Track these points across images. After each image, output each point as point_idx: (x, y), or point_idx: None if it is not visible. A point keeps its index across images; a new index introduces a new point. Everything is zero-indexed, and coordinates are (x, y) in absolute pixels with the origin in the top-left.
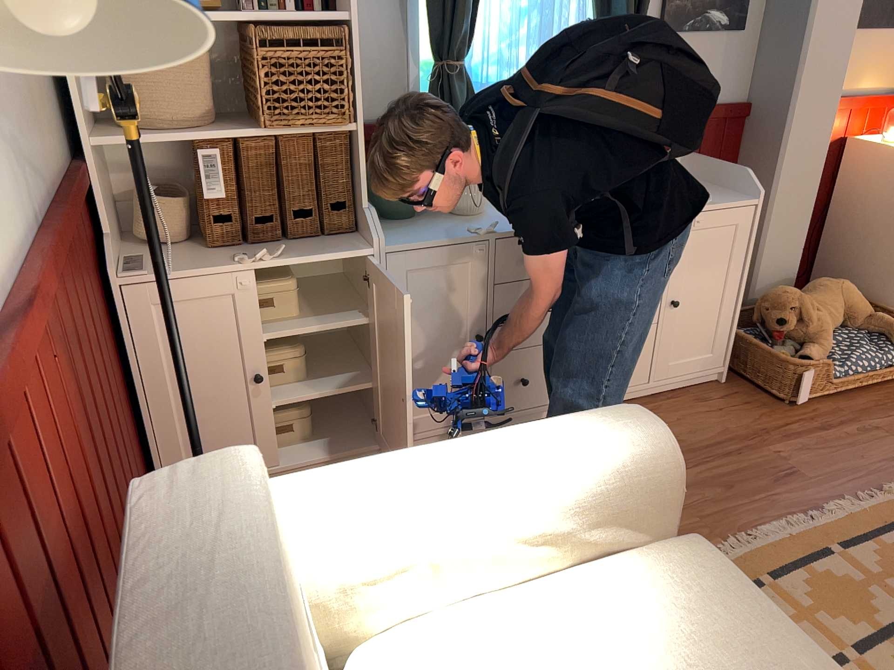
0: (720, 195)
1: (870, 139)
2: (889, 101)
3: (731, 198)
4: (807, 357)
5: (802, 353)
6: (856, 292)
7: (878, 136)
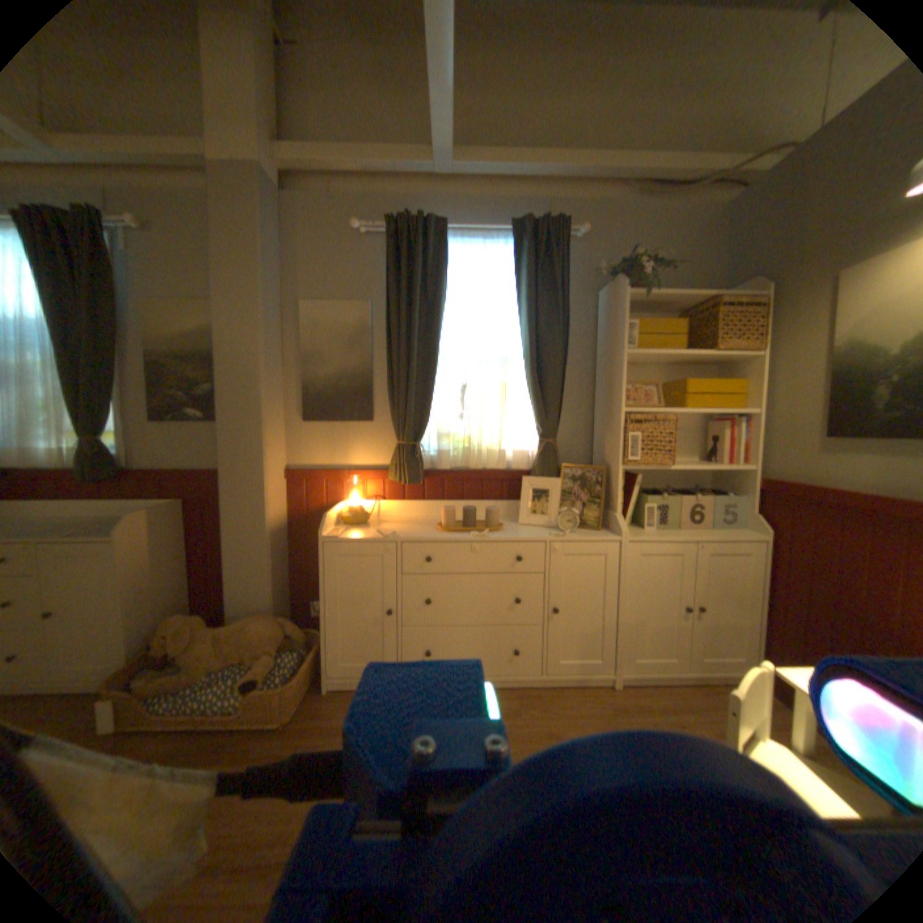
0: (110, 533)
1: (361, 503)
2: (377, 475)
3: (101, 536)
4: (132, 687)
5: (137, 682)
6: (258, 632)
7: (366, 501)
